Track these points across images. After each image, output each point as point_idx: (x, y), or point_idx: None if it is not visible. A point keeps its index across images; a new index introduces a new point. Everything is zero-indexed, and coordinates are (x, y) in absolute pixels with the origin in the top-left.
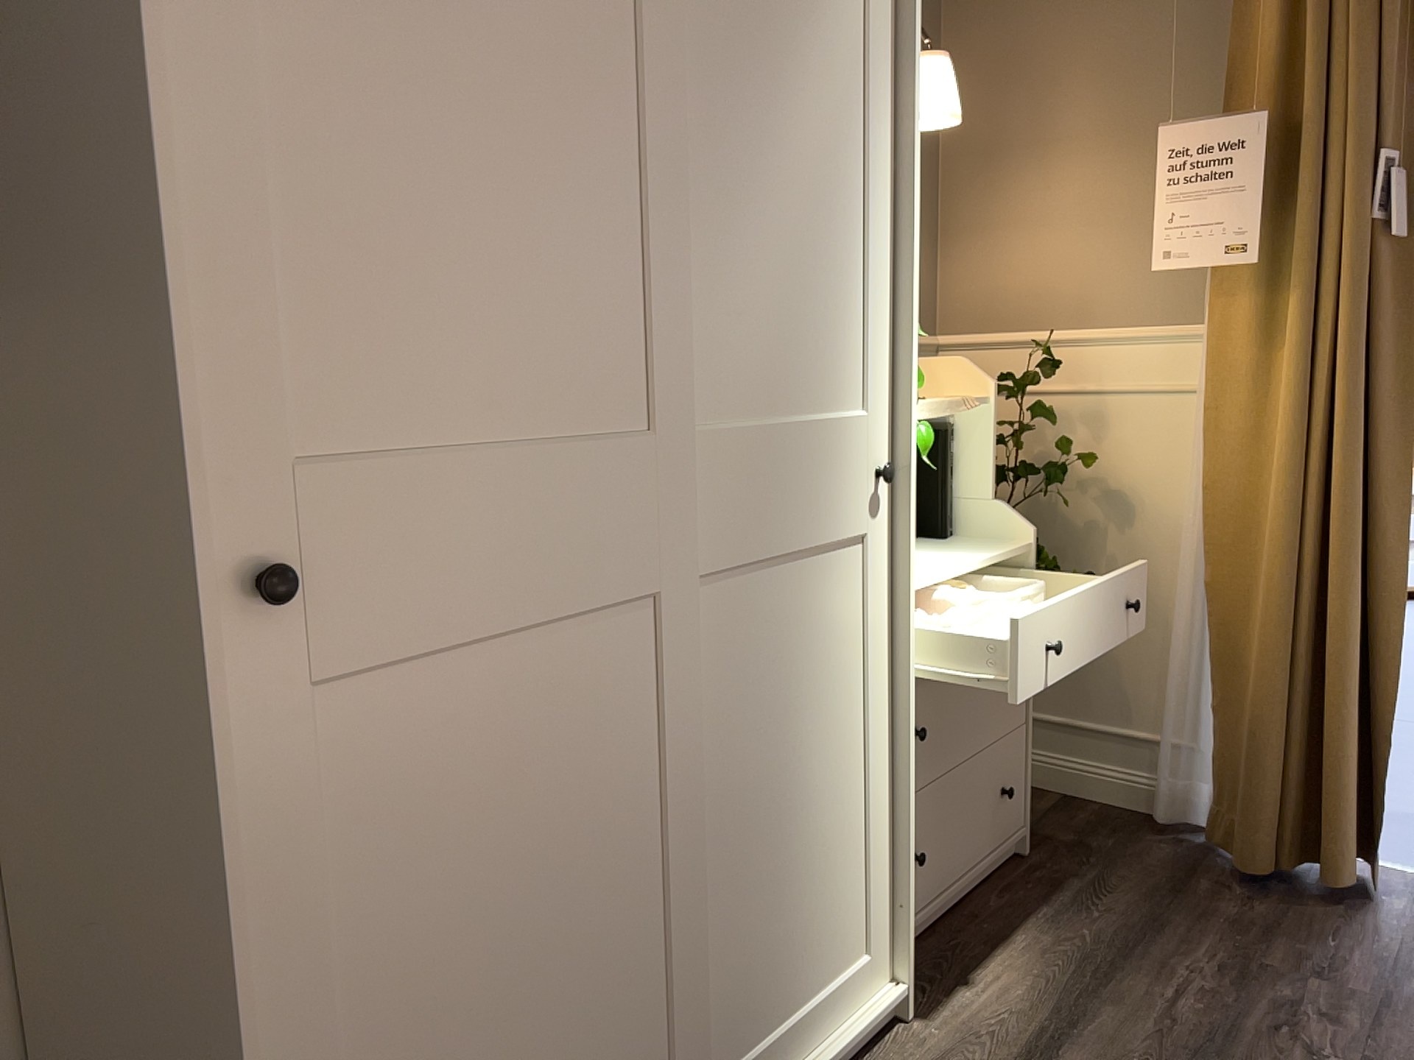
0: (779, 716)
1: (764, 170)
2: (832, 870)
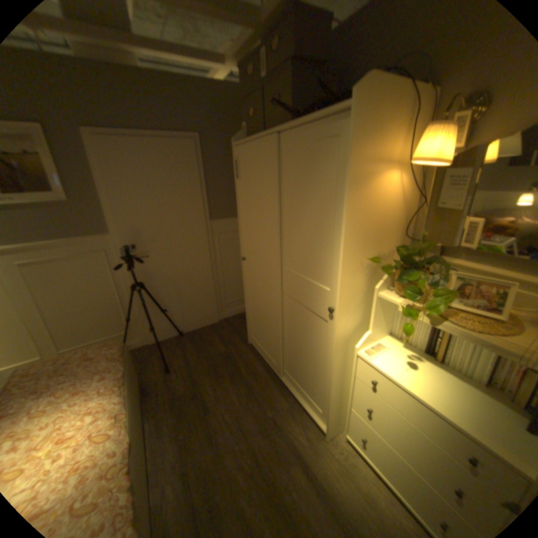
0: (300, 334)
1: (300, 216)
2: (312, 382)
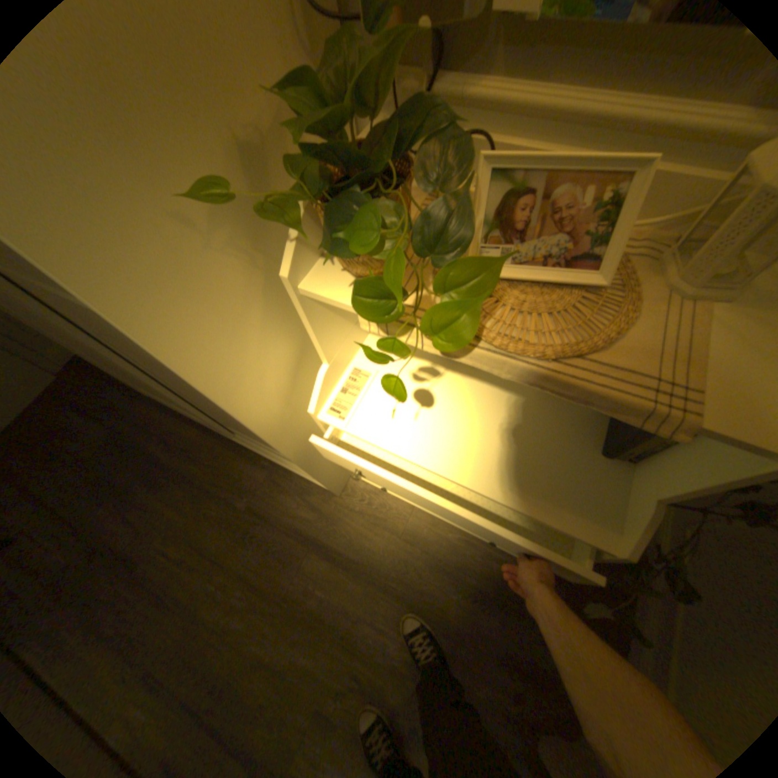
0: None
1: None
2: None
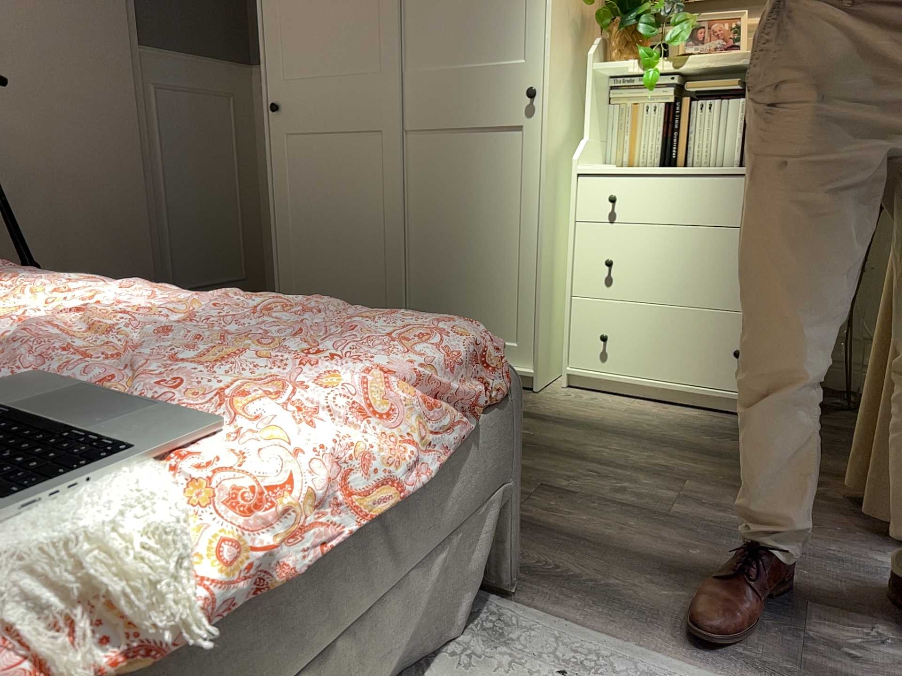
0: (457, 203)
1: None
2: (492, 292)
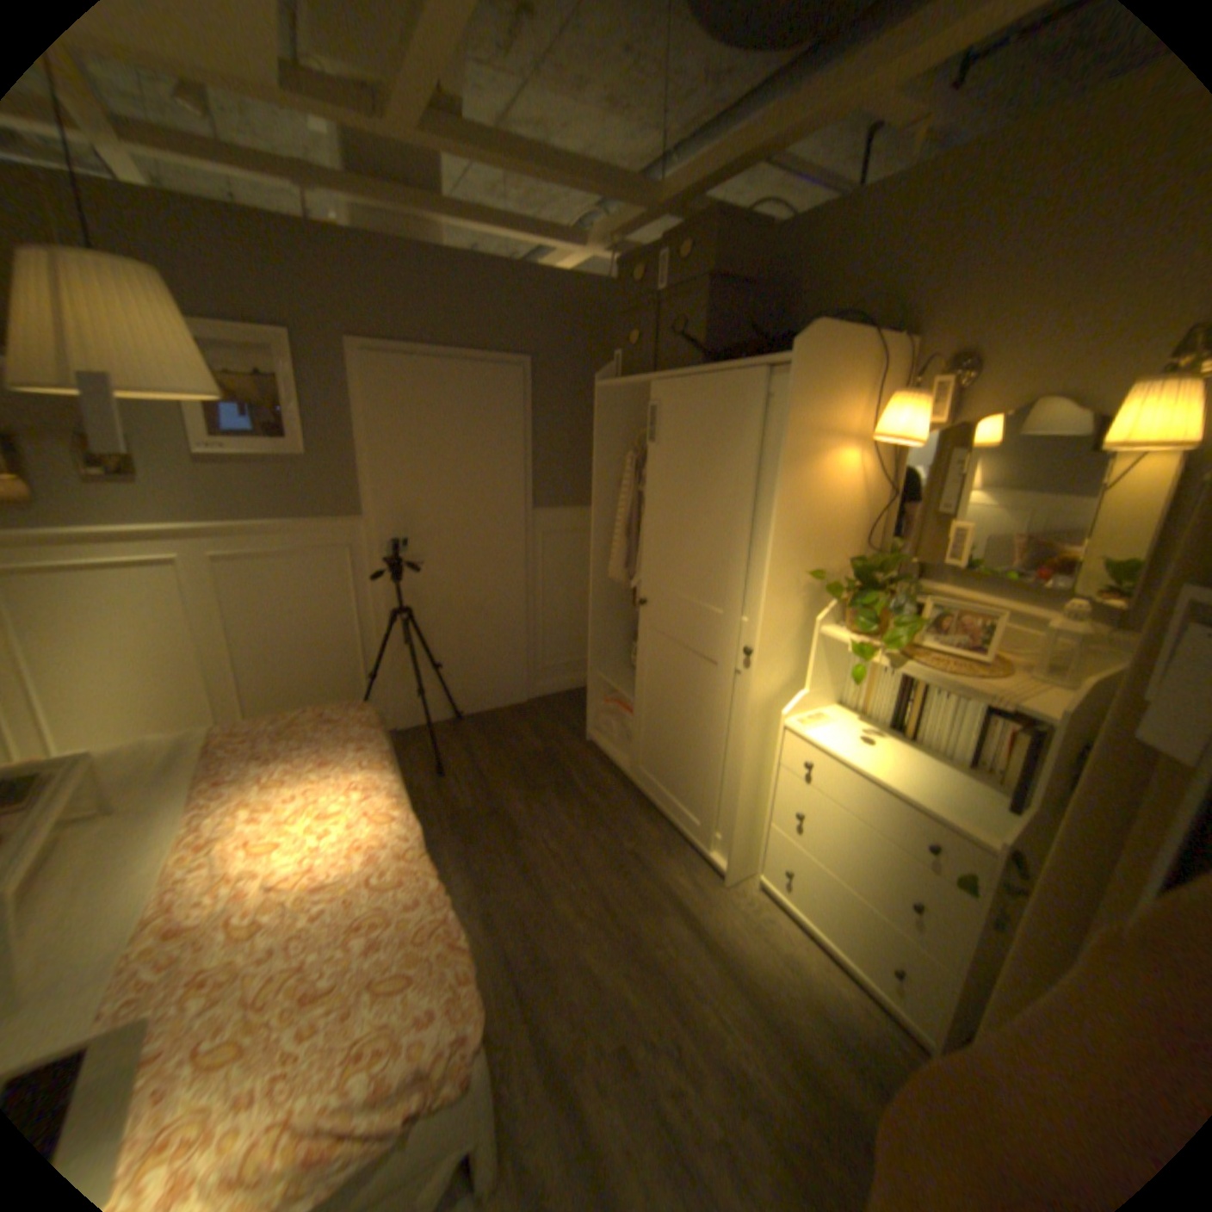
0: (694, 703)
1: (709, 506)
2: (710, 785)
